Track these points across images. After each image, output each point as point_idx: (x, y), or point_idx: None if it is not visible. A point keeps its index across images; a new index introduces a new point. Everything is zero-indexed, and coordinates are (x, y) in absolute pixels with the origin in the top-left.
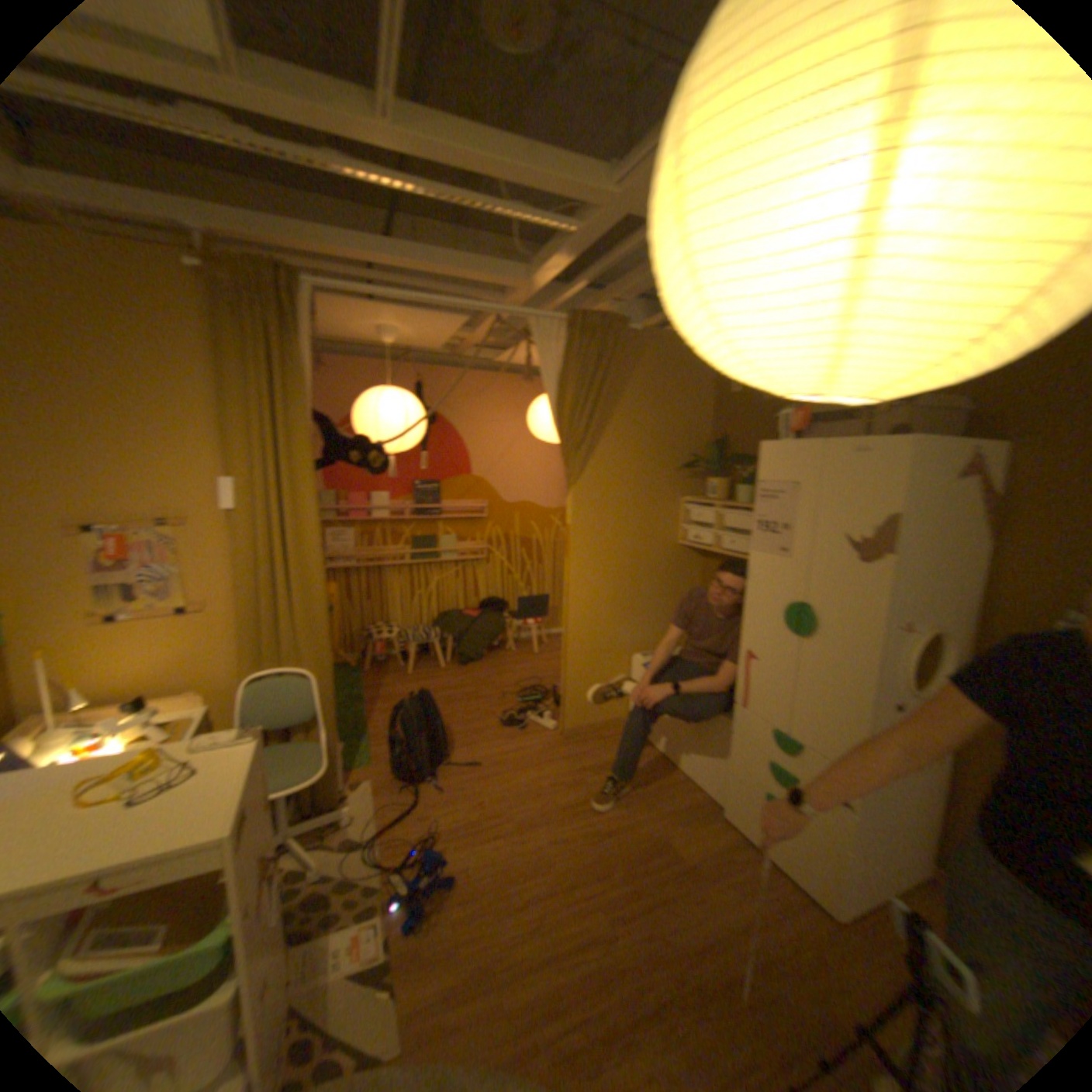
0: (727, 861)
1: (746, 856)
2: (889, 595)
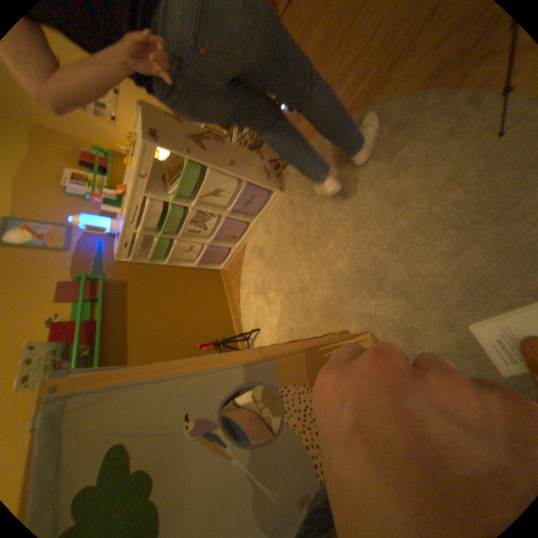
0: None
1: None
2: None
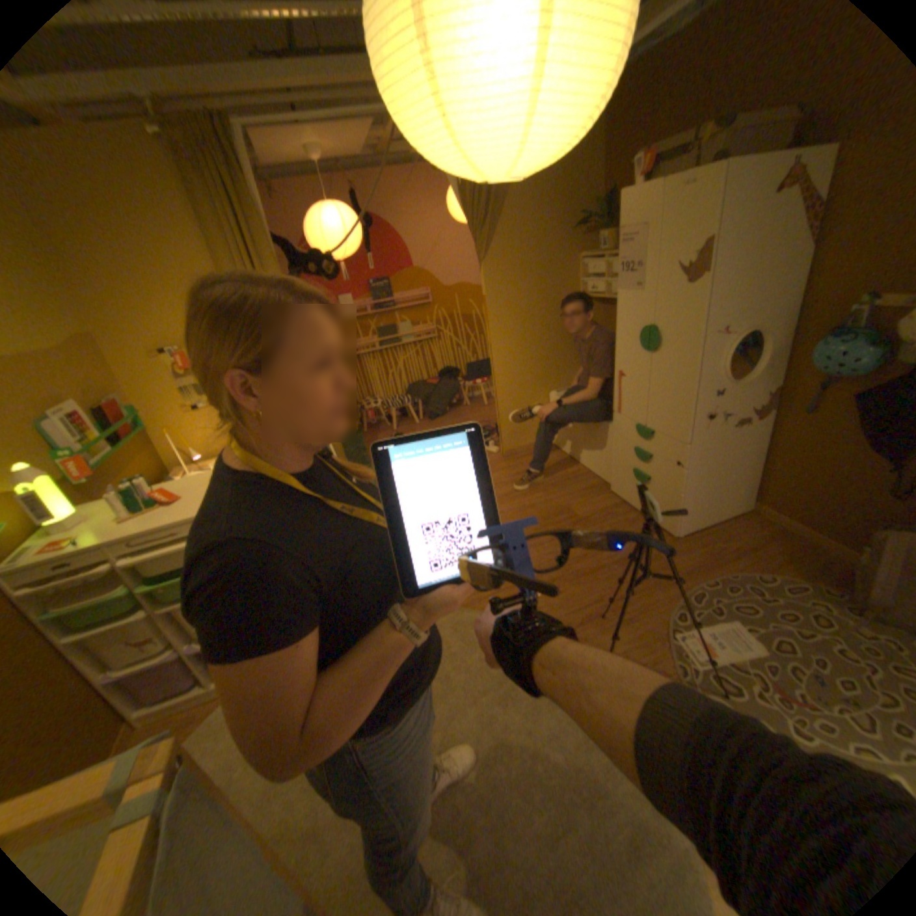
0: (606, 513)
1: (621, 510)
2: (704, 307)
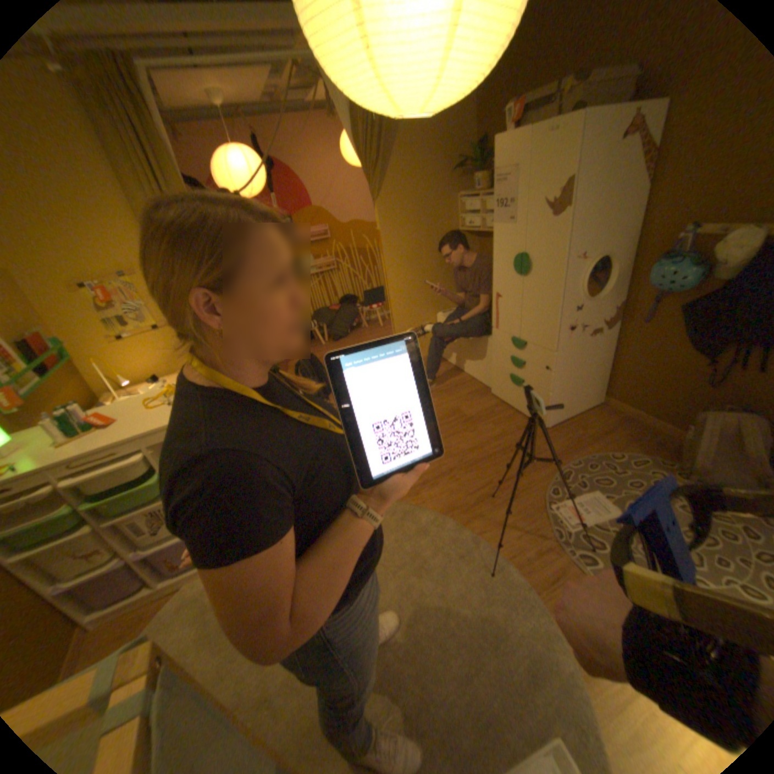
0: (489, 412)
1: (500, 409)
2: (567, 236)
